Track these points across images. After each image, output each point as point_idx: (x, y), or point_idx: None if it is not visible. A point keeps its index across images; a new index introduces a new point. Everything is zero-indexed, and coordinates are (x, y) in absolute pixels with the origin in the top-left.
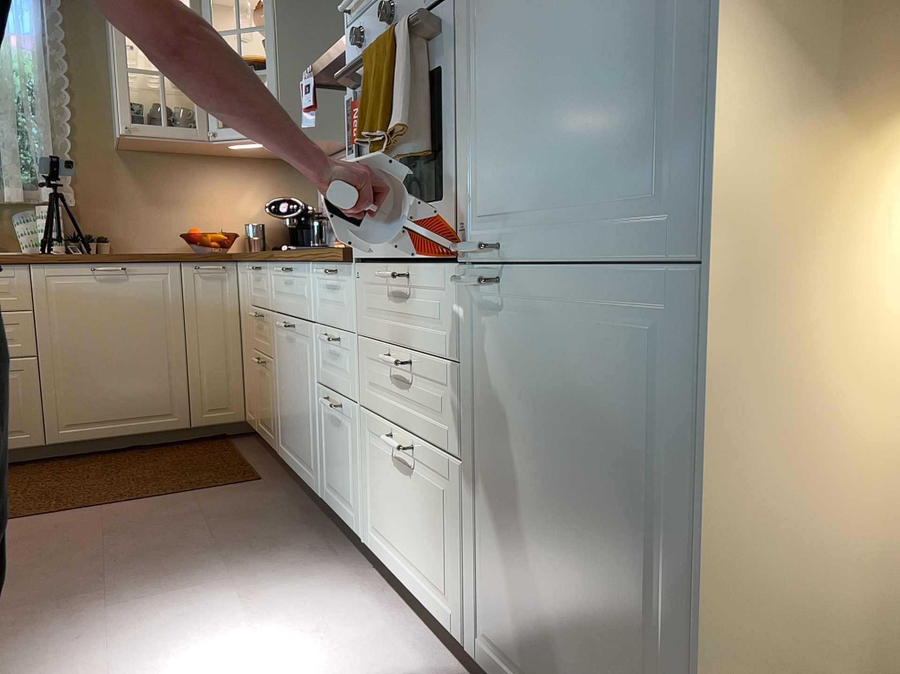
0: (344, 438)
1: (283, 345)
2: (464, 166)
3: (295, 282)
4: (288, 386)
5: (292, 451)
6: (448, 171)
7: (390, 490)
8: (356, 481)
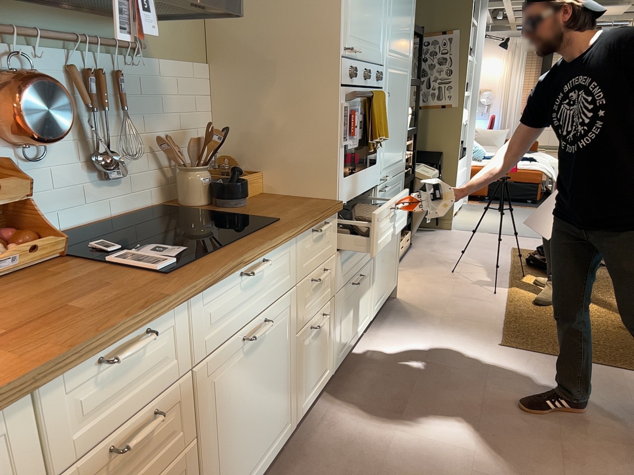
0: (322, 334)
1: (234, 374)
2: (380, 151)
3: (267, 270)
4: (245, 408)
5: (247, 474)
6: (375, 152)
7: (349, 312)
8: (330, 344)
